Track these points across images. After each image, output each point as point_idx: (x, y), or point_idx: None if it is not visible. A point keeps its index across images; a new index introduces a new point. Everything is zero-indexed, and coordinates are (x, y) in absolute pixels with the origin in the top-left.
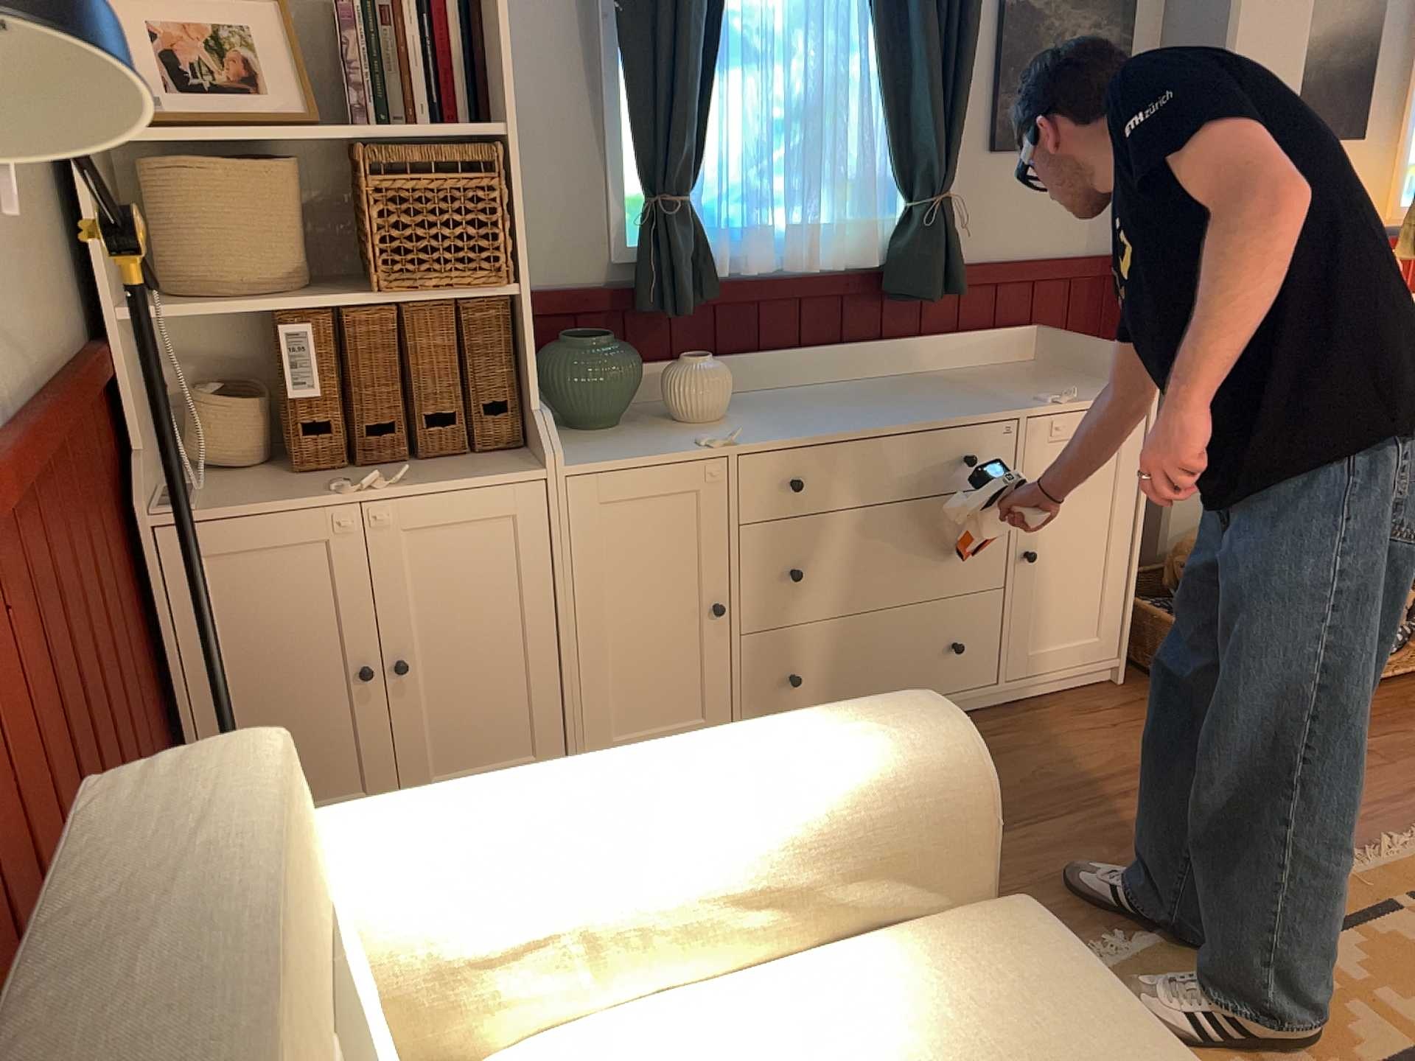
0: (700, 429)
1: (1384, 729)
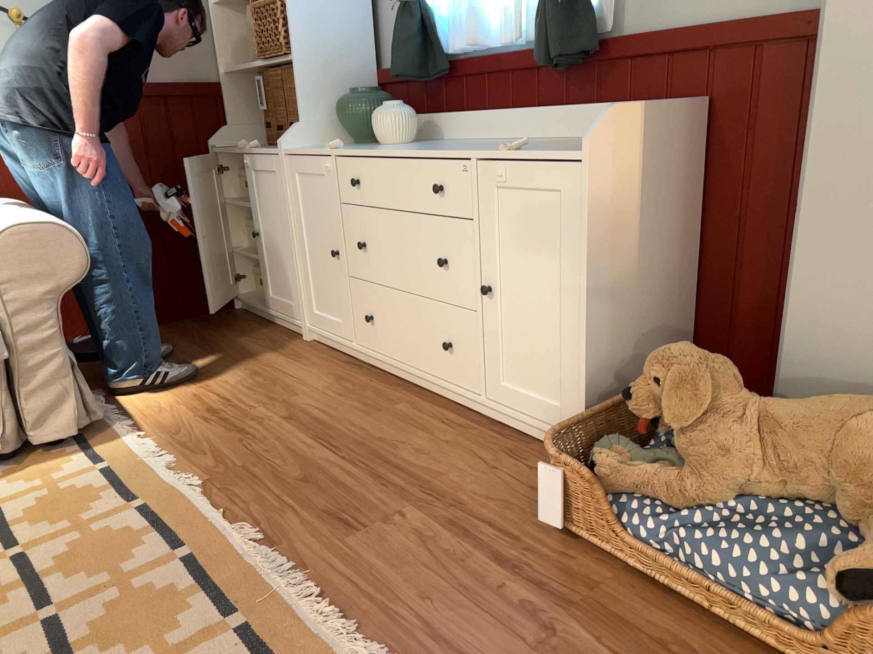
0: (367, 147)
1: None
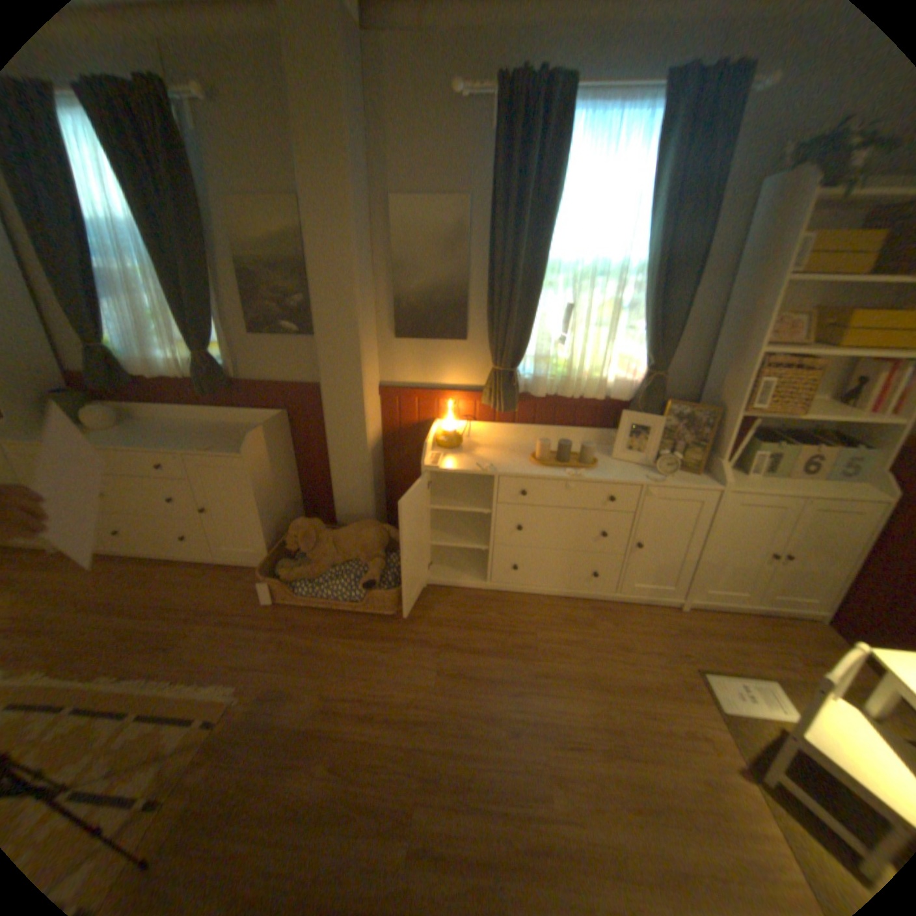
0: (82, 434)
1: (312, 635)
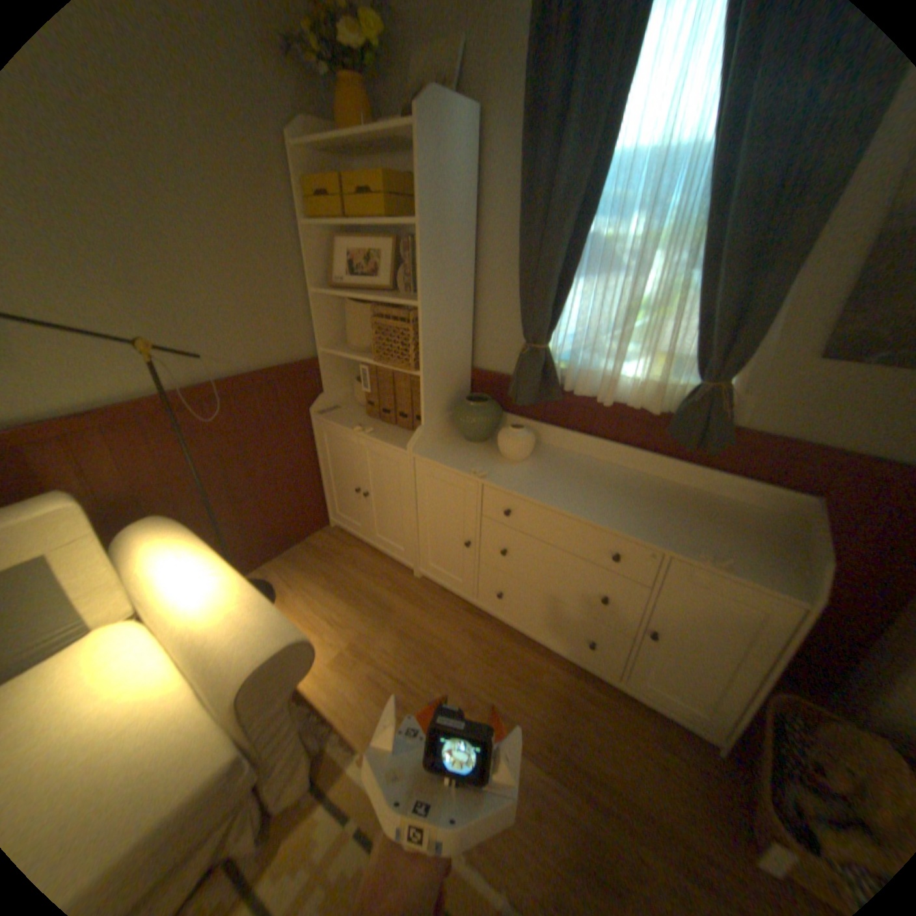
0: (498, 461)
1: None
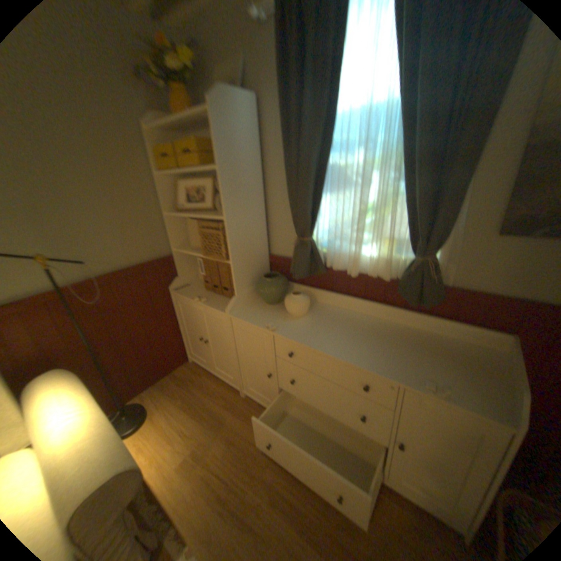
0: (285, 317)
1: None
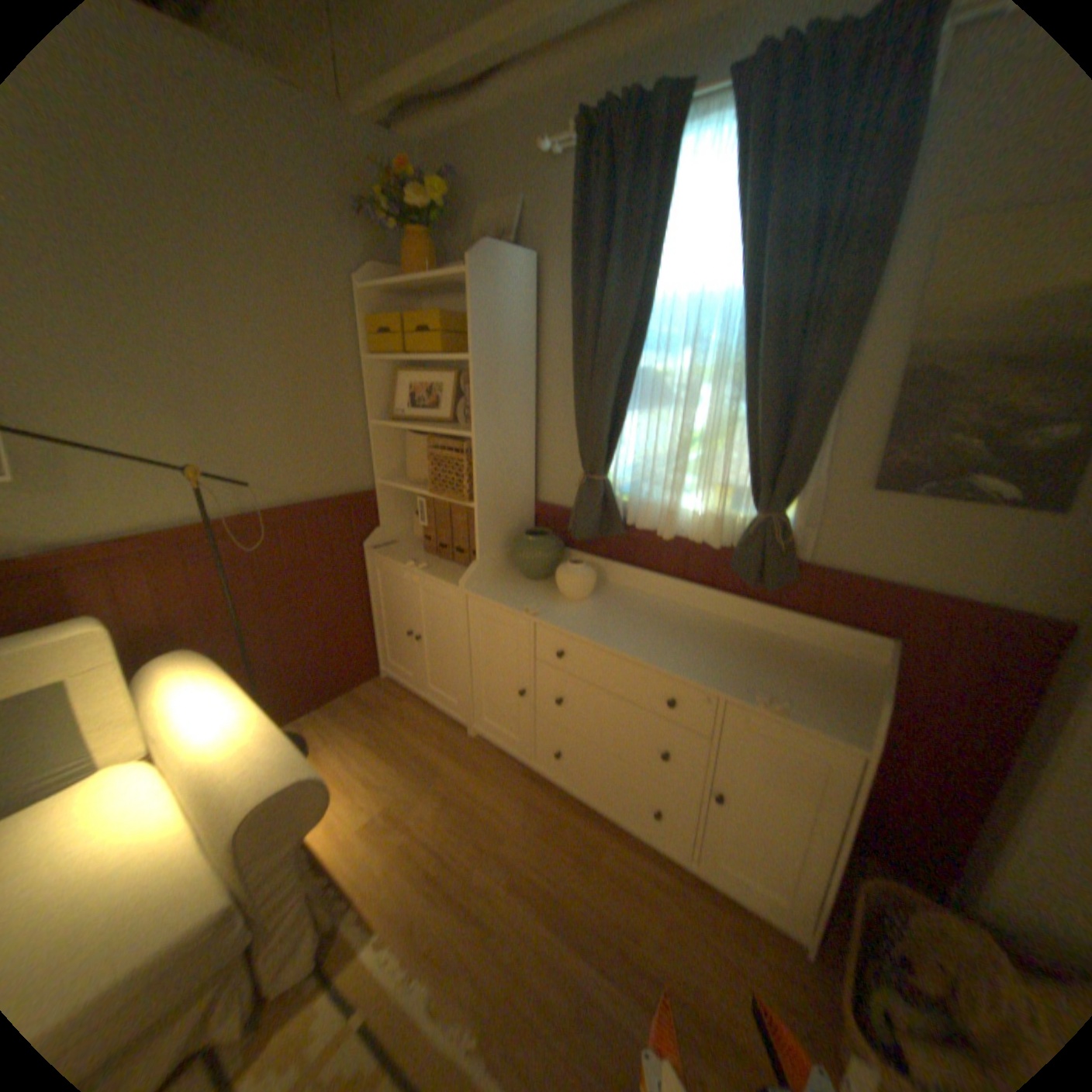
0: (555, 600)
1: None
